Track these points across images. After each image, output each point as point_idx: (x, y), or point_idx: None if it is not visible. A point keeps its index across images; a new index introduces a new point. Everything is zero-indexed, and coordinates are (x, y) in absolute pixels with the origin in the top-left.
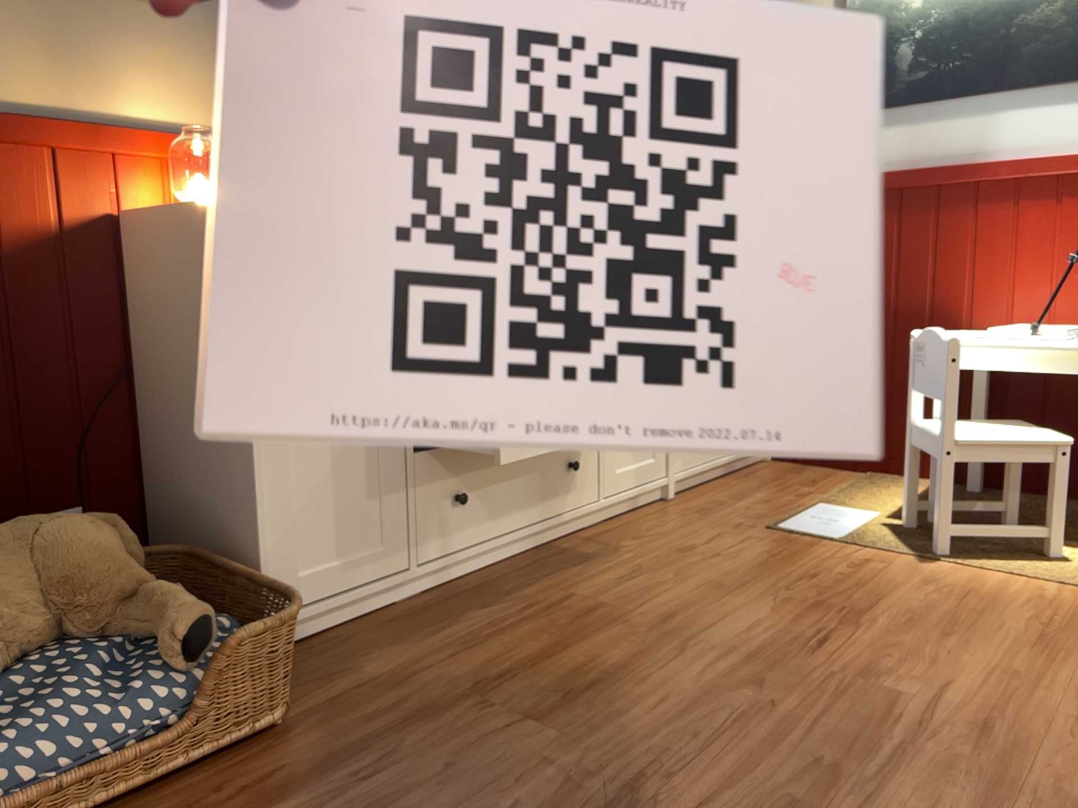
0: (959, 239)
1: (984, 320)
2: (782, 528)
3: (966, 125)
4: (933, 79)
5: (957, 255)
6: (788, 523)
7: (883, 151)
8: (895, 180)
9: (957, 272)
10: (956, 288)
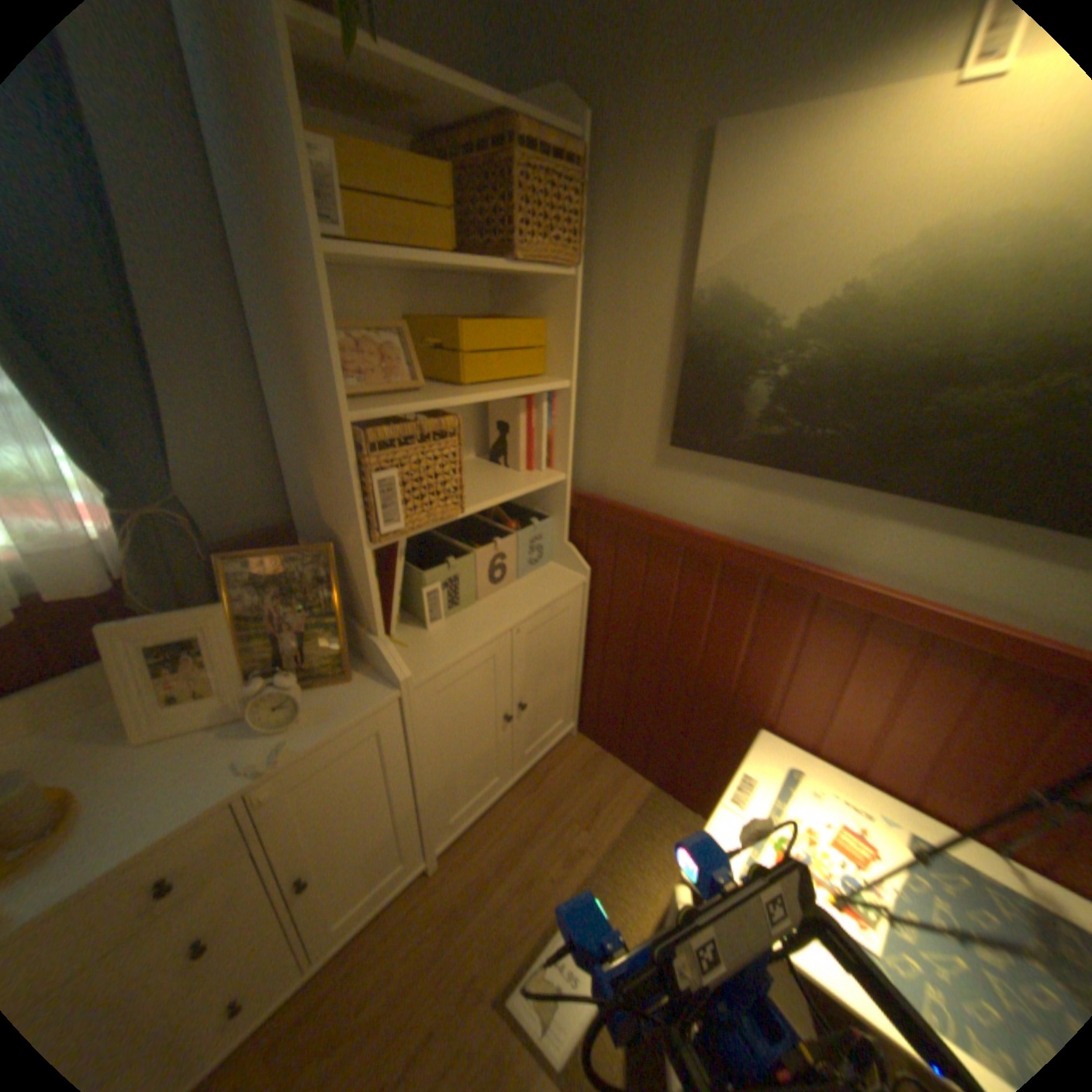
0: (783, 643)
1: (792, 730)
2: (507, 1012)
3: (825, 516)
4: (793, 442)
5: (778, 659)
6: (521, 991)
7: (714, 506)
8: (720, 551)
9: (773, 673)
10: (769, 688)
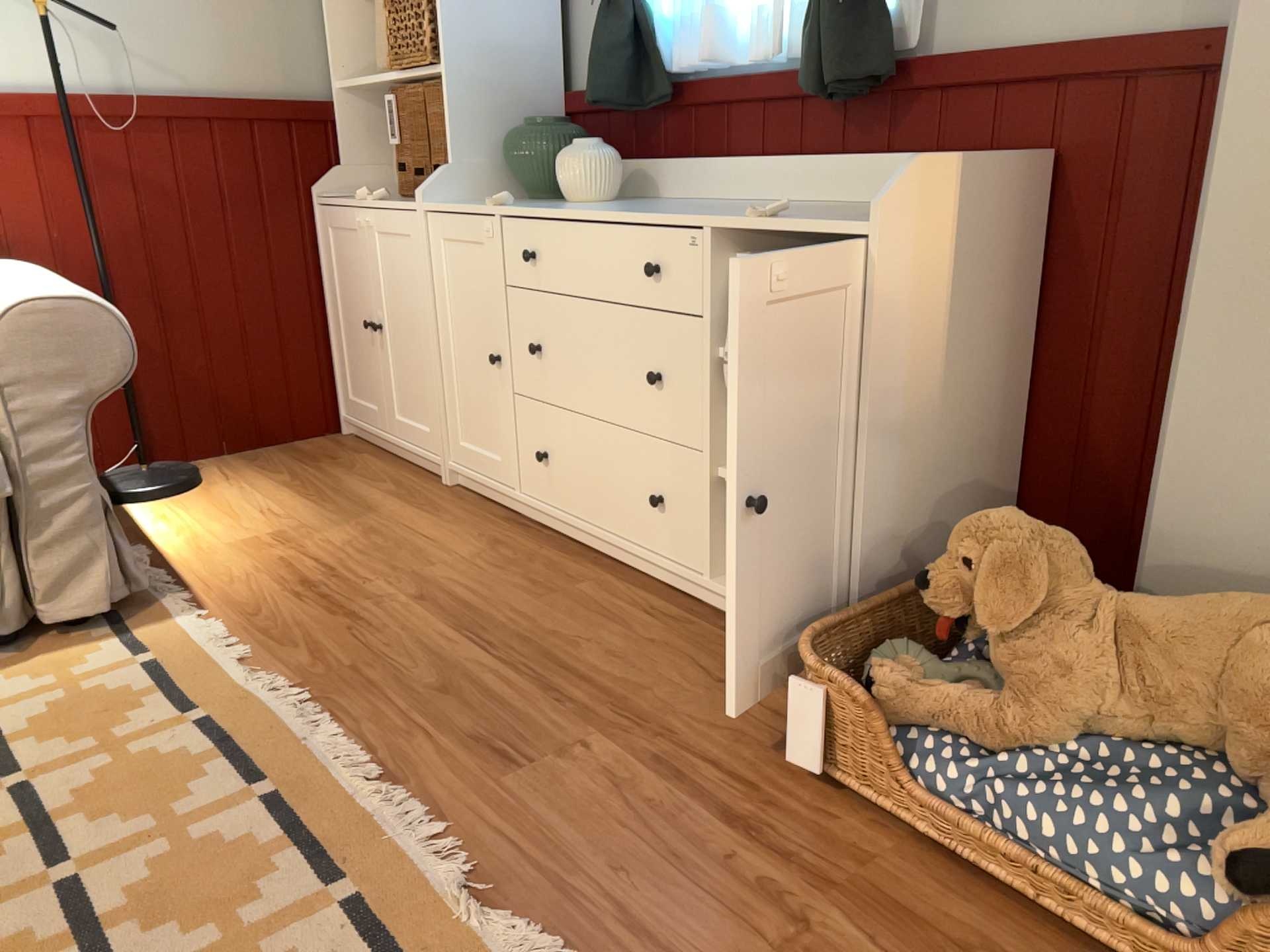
0: None
1: None
2: None
3: None
4: None
5: None
6: None
7: None
8: None
9: None
10: None
